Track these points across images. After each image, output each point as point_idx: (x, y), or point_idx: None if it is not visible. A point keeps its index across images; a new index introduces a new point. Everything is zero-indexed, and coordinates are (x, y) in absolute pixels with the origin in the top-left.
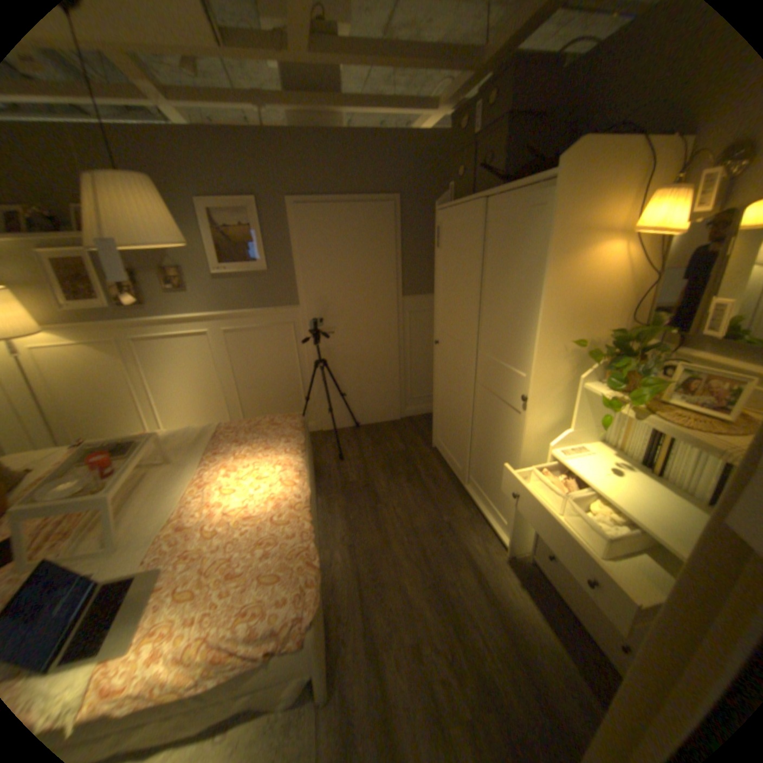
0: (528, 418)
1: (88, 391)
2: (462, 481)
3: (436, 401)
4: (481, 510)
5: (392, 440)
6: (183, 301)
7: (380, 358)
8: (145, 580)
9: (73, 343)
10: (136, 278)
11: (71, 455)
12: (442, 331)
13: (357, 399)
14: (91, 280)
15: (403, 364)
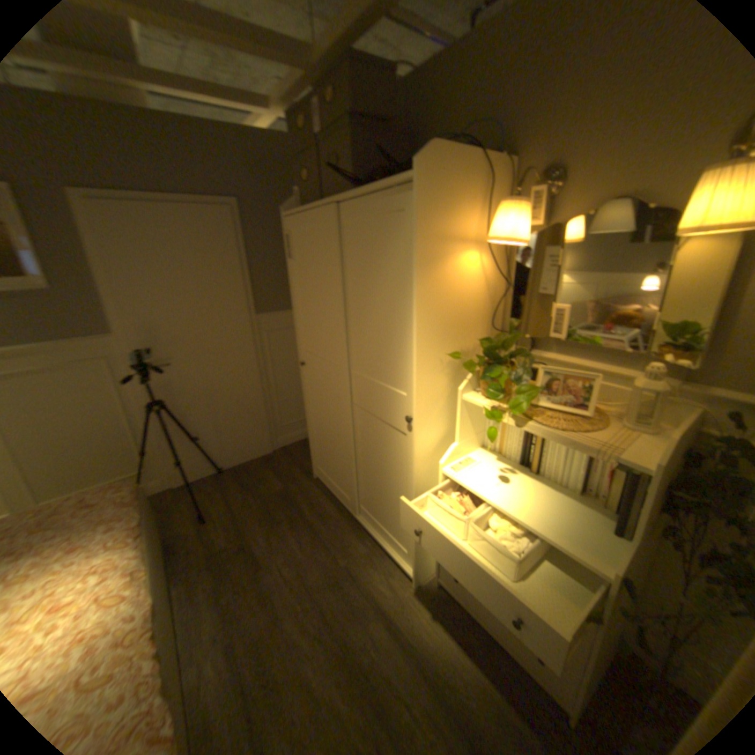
0: (414, 439)
1: None
2: (352, 512)
3: (311, 427)
4: (377, 541)
5: (265, 480)
6: None
7: (237, 387)
8: None
9: None
10: None
11: None
12: (306, 351)
13: (214, 440)
14: None
15: (267, 389)
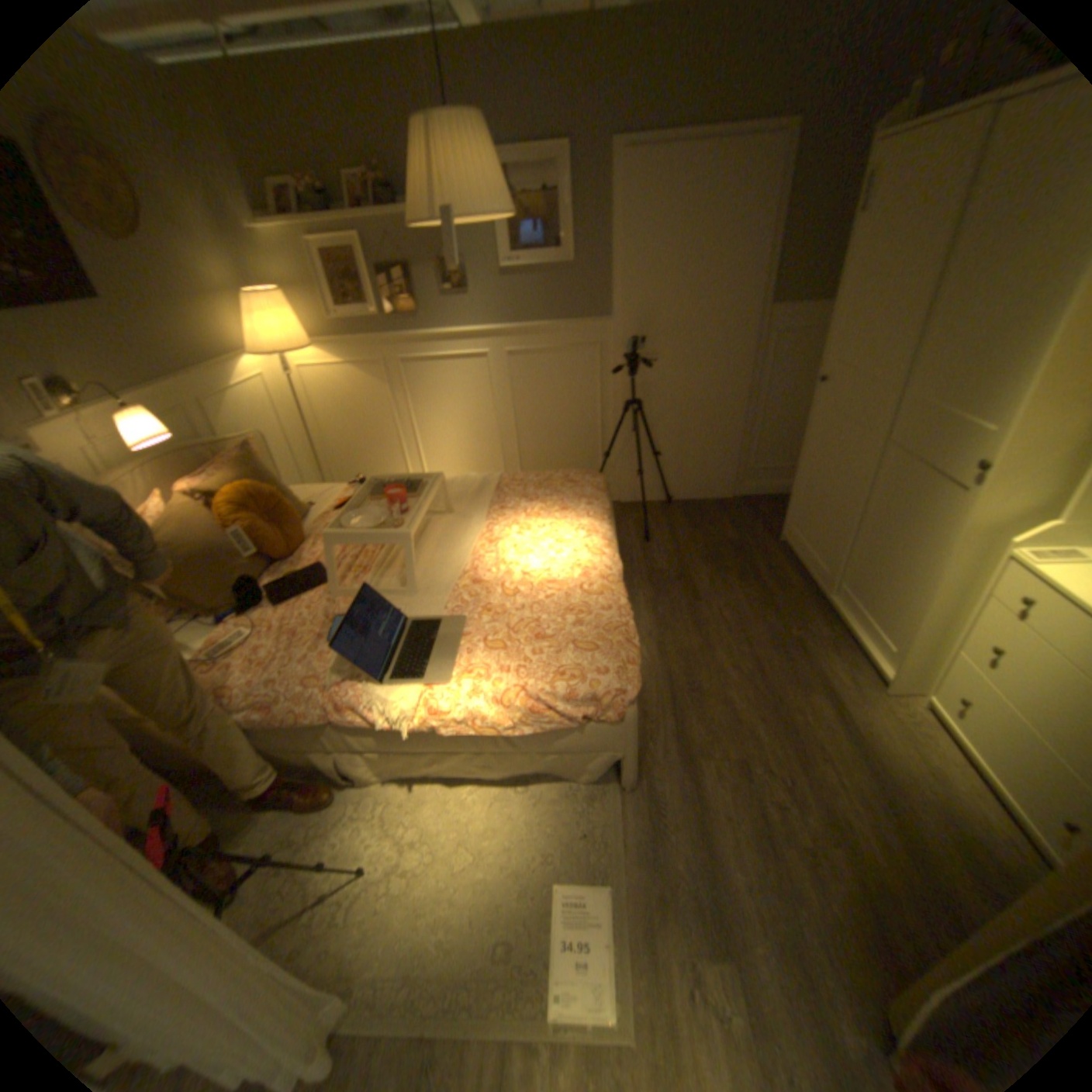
0: (982, 497)
1: (354, 423)
2: (827, 589)
3: (803, 472)
4: (854, 630)
5: (719, 525)
6: (462, 309)
7: (718, 403)
8: (453, 623)
9: (340, 362)
10: (410, 275)
11: (362, 488)
12: (838, 361)
13: (674, 463)
14: (361, 279)
15: (753, 415)
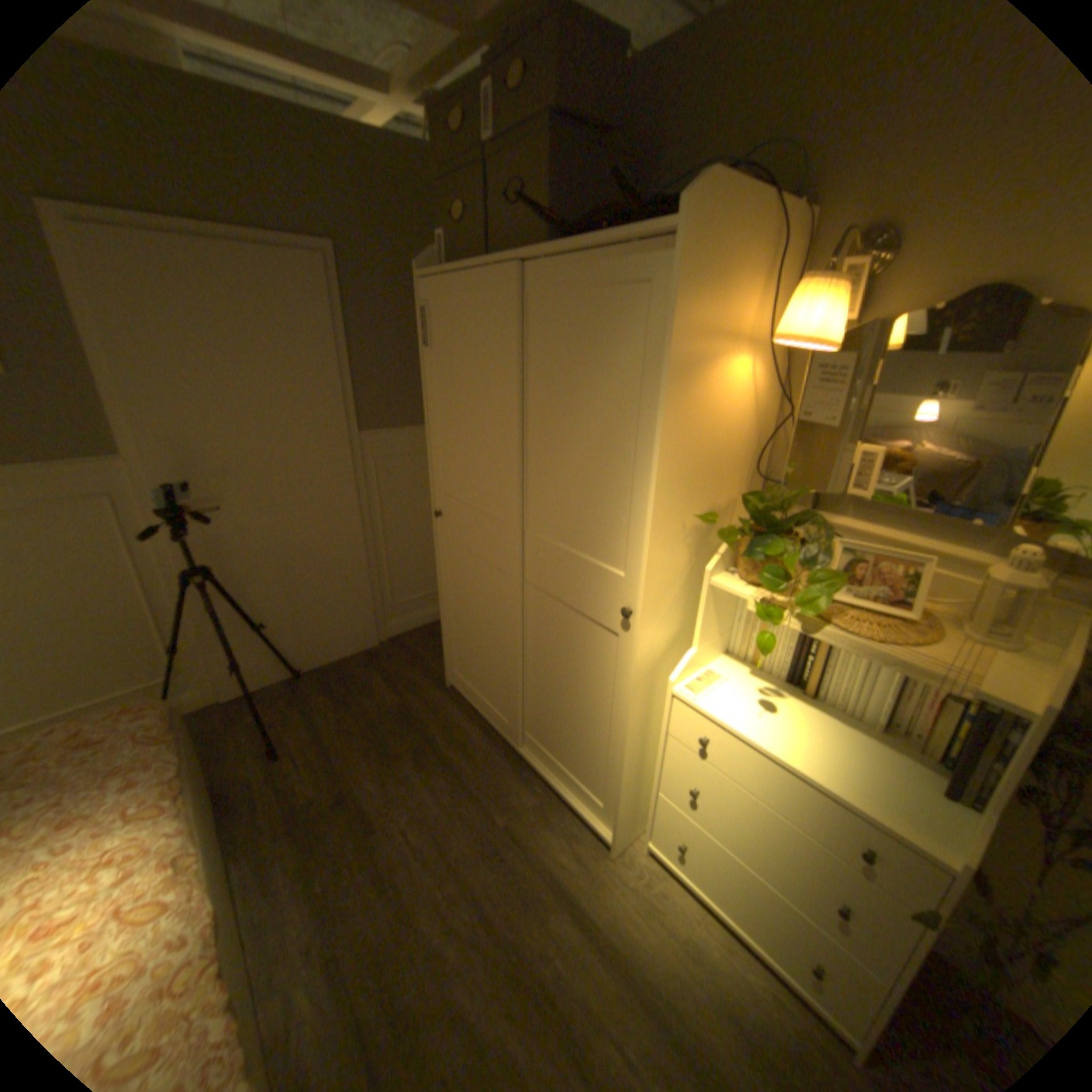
0: (633, 643)
1: None
2: (513, 741)
3: (449, 611)
4: (555, 787)
5: (373, 690)
6: None
7: (329, 545)
8: None
9: None
10: None
11: None
12: (448, 495)
13: (292, 627)
14: None
15: (376, 549)
